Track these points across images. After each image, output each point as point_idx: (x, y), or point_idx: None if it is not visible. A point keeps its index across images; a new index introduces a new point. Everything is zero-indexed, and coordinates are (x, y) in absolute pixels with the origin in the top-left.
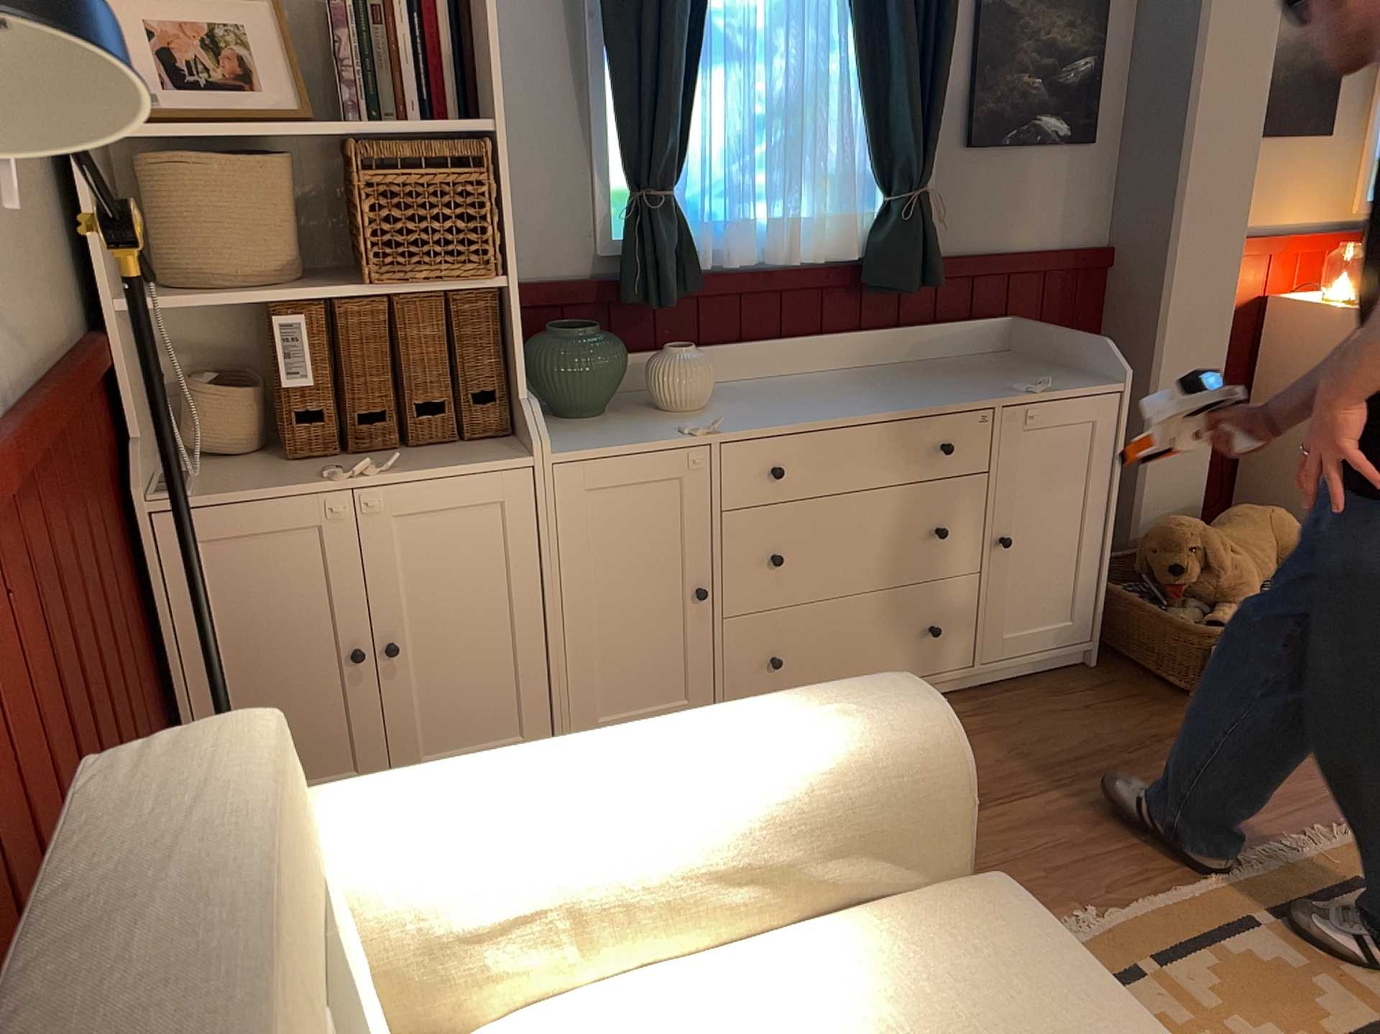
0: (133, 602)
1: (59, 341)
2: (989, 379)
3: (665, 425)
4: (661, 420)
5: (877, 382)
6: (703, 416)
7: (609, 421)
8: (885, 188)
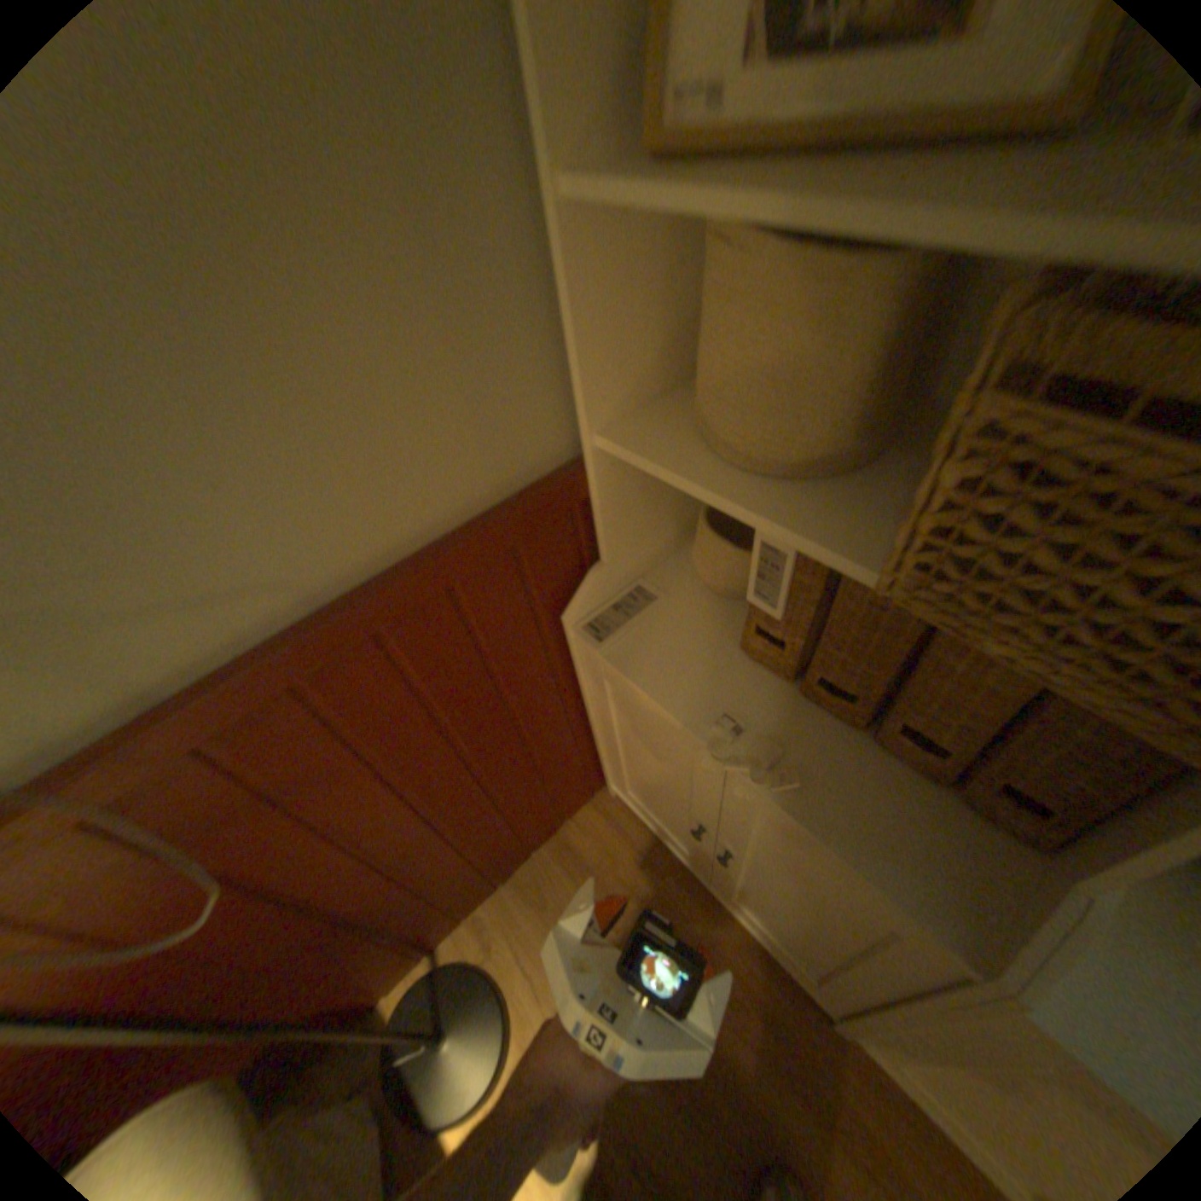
0: (555, 684)
1: (459, 505)
2: None
3: None
4: None
5: None
6: None
7: None
8: None
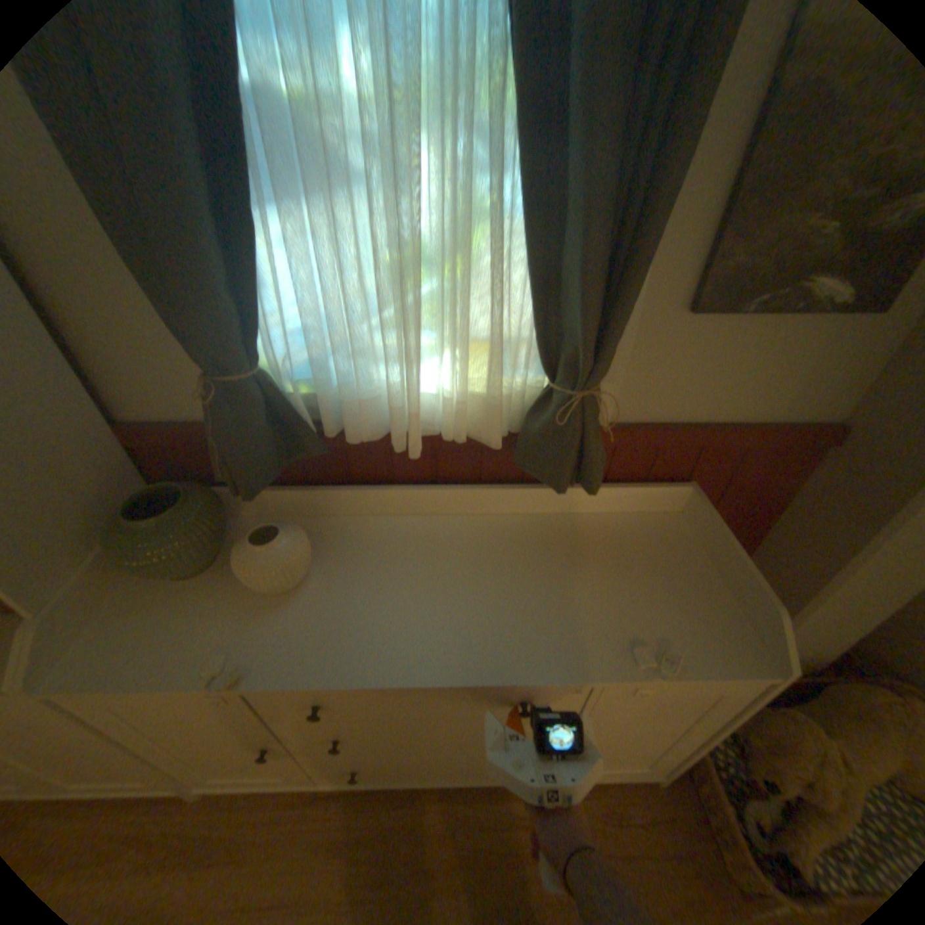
0: None
1: None
2: (625, 588)
3: (221, 626)
4: (231, 609)
5: (506, 558)
6: (279, 608)
7: (191, 592)
8: (552, 365)
